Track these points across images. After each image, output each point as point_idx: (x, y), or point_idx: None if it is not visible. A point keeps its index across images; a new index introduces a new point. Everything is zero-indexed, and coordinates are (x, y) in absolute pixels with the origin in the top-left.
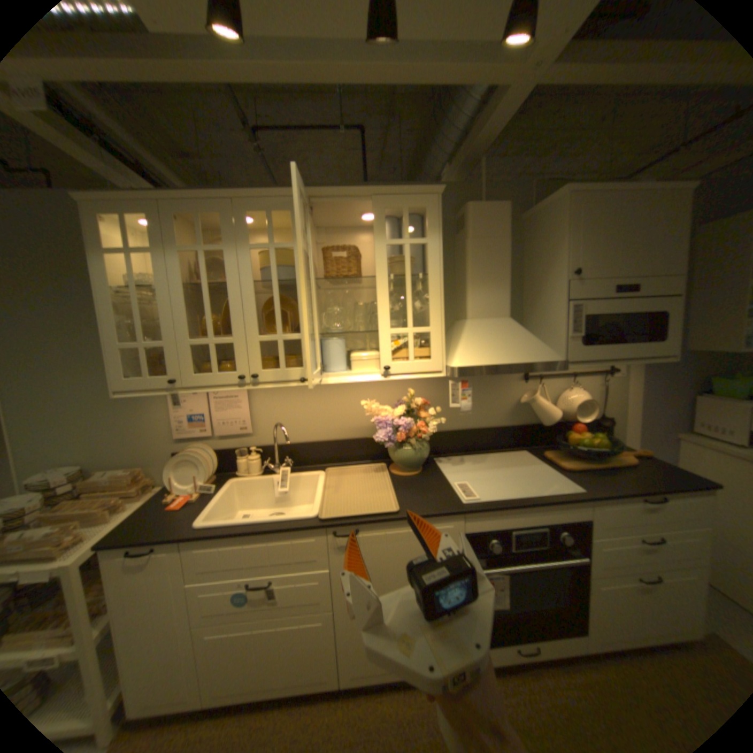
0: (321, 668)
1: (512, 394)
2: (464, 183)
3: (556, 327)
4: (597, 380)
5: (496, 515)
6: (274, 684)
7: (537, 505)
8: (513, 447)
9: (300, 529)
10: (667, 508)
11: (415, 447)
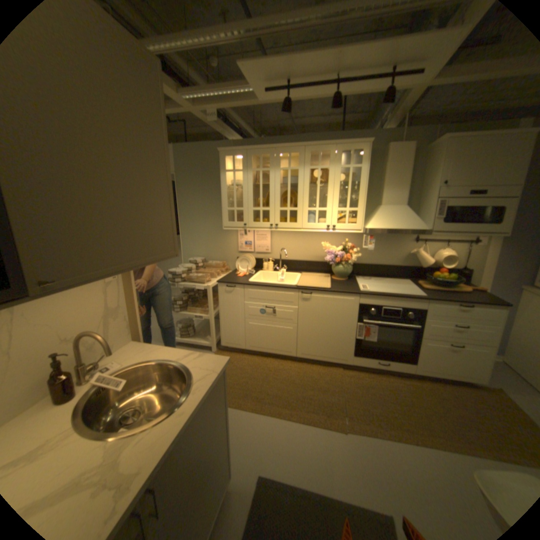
0: (290, 346)
1: (406, 248)
2: (393, 129)
3: (431, 212)
4: (465, 246)
5: (376, 298)
6: (272, 347)
7: (397, 296)
8: (402, 277)
9: (288, 288)
10: (474, 311)
11: (345, 267)
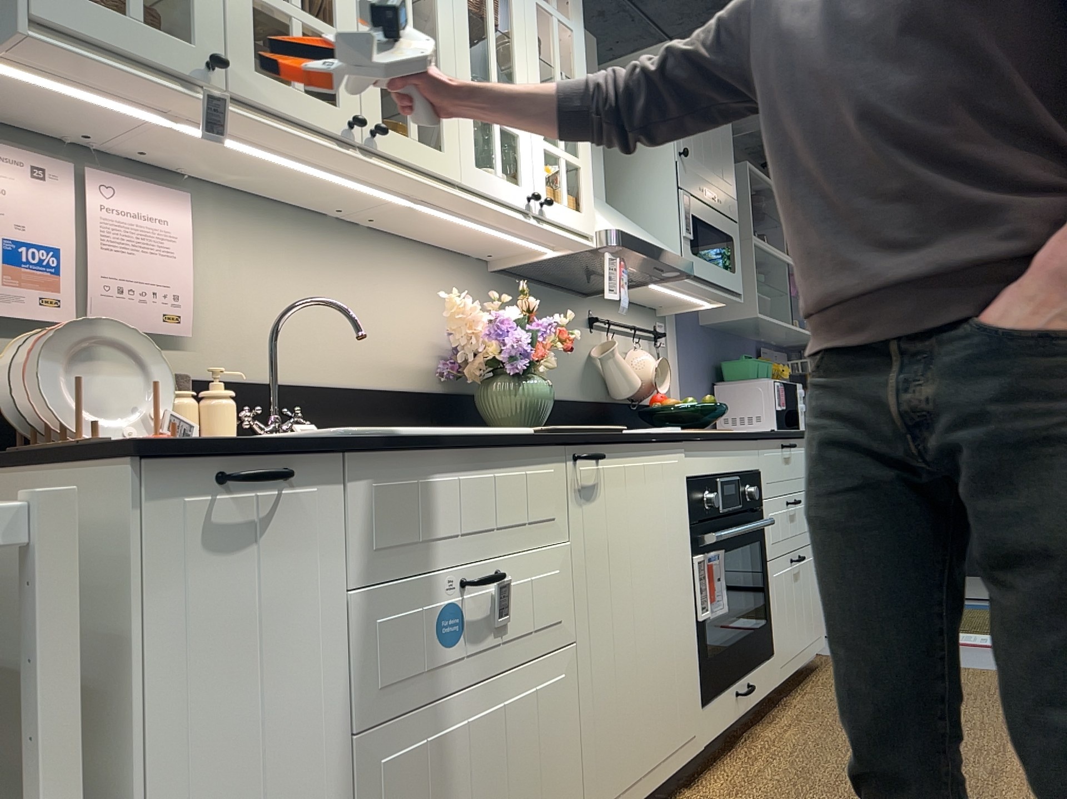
0: (564, 795)
1: (582, 346)
2: None
3: (659, 227)
4: (649, 346)
5: (706, 449)
6: None
7: (732, 434)
8: None
9: (540, 438)
10: (793, 457)
11: (538, 385)
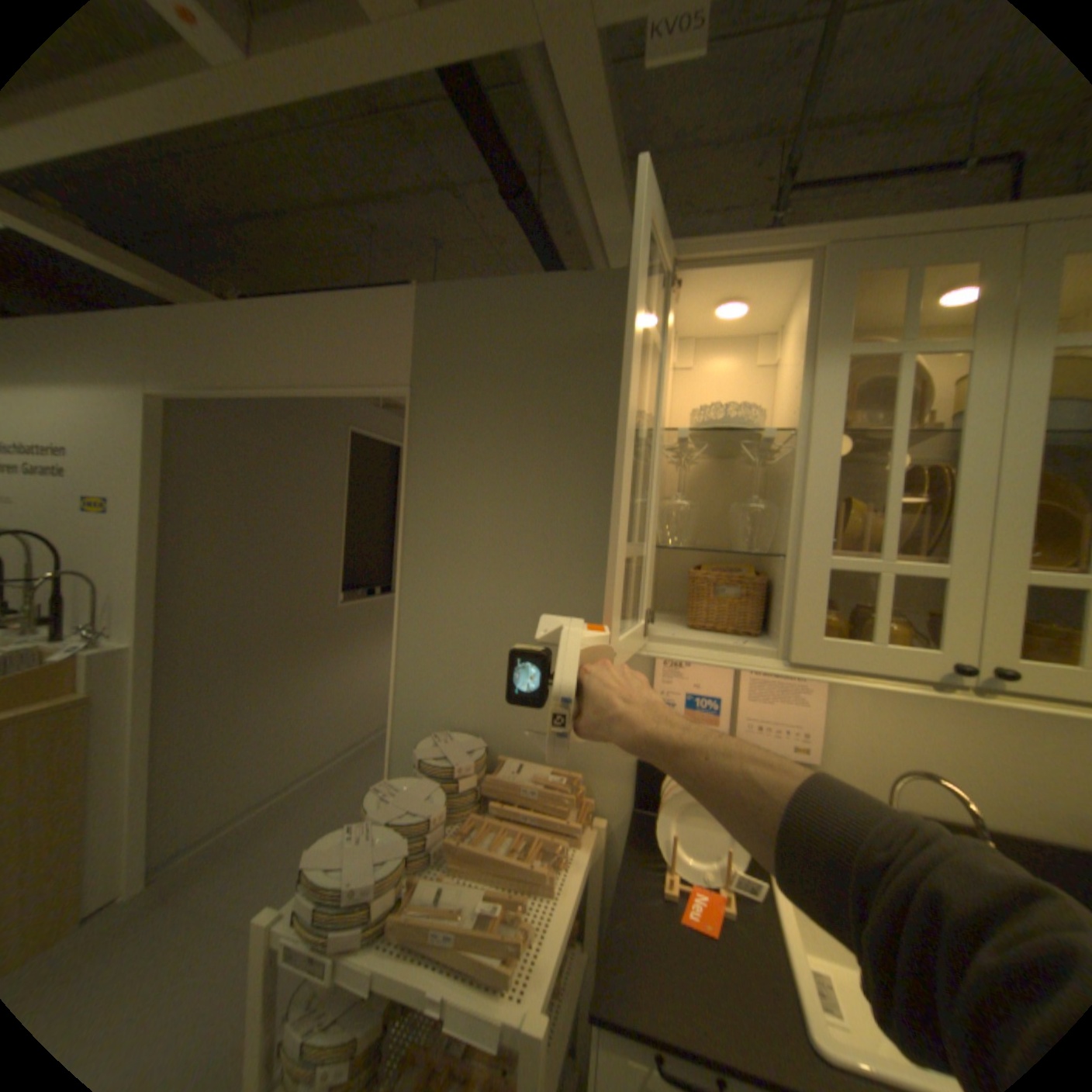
0: None
1: None
2: None
3: None
4: None
5: None
6: None
7: None
8: None
9: None
10: None
11: None
